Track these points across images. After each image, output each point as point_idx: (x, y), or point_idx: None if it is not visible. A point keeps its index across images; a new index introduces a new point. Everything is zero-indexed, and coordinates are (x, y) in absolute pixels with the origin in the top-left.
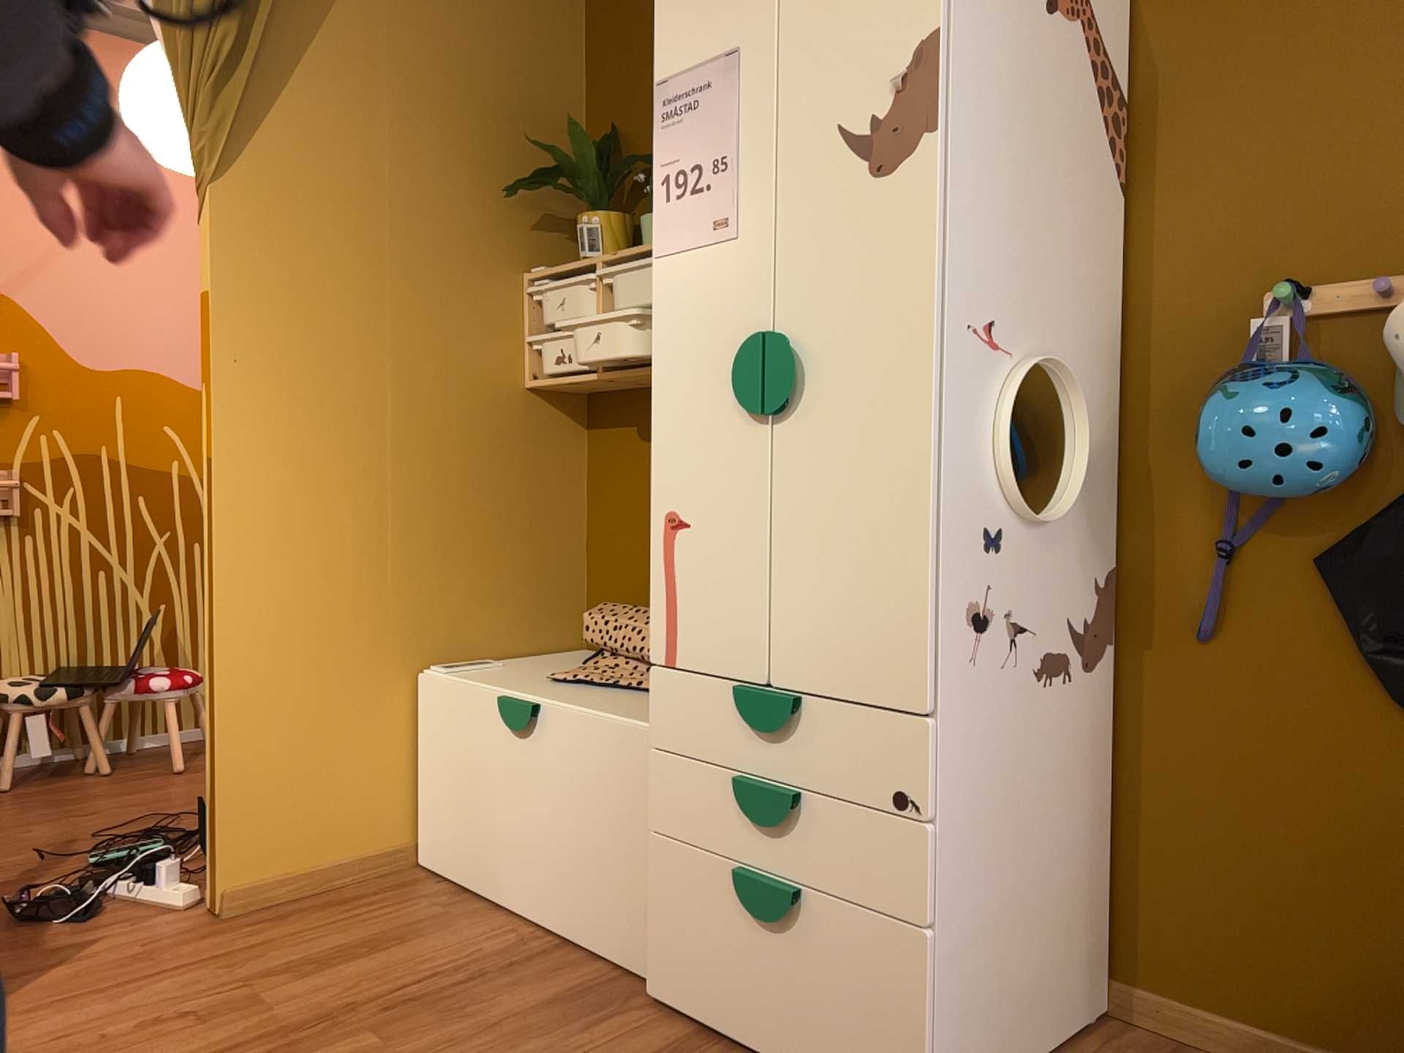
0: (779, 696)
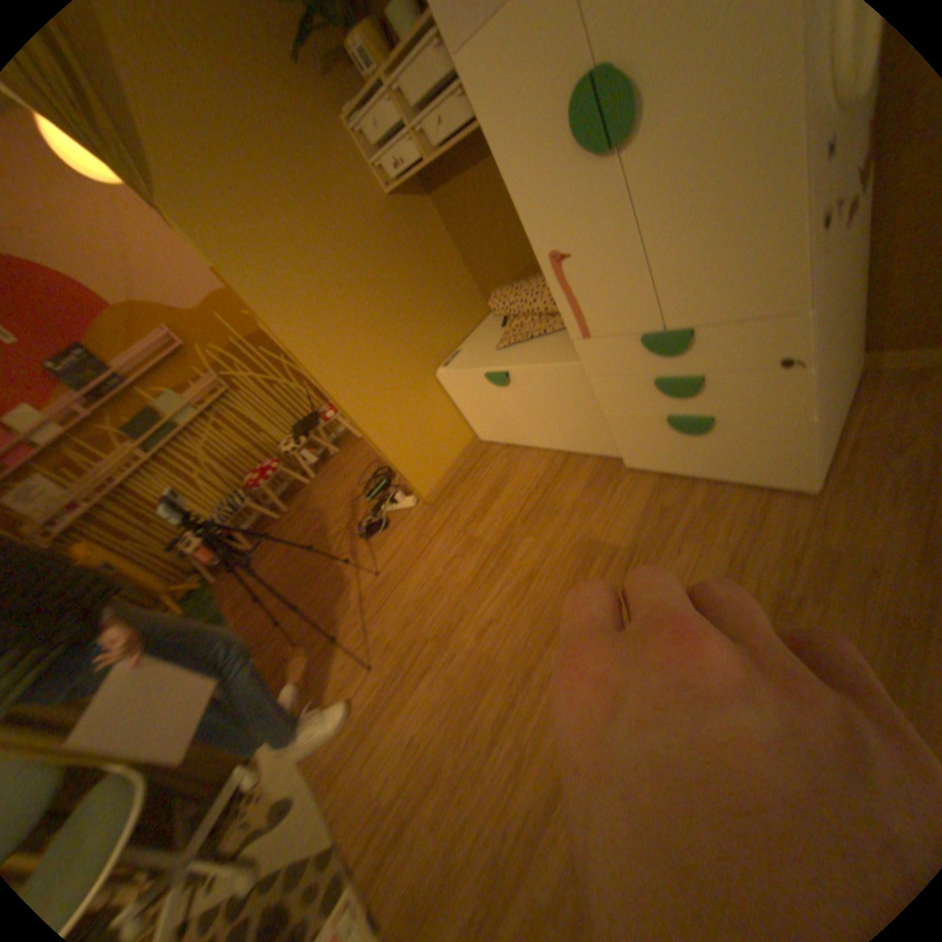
0: (678, 333)
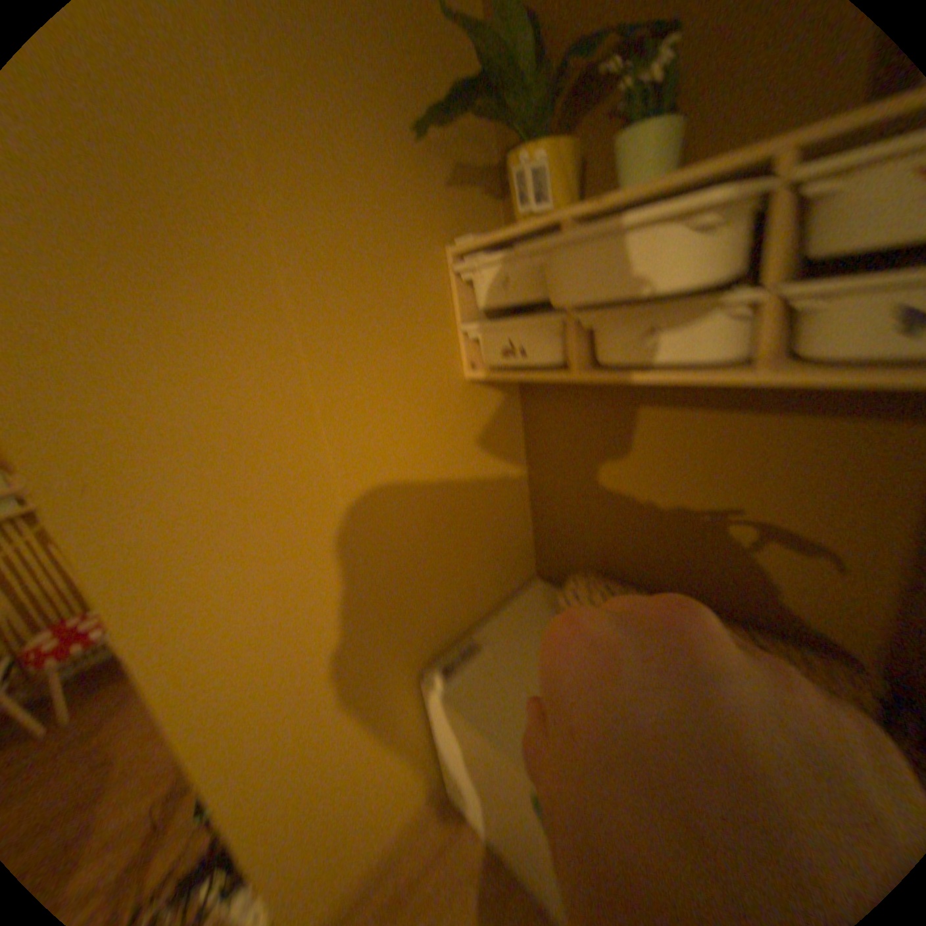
0: None
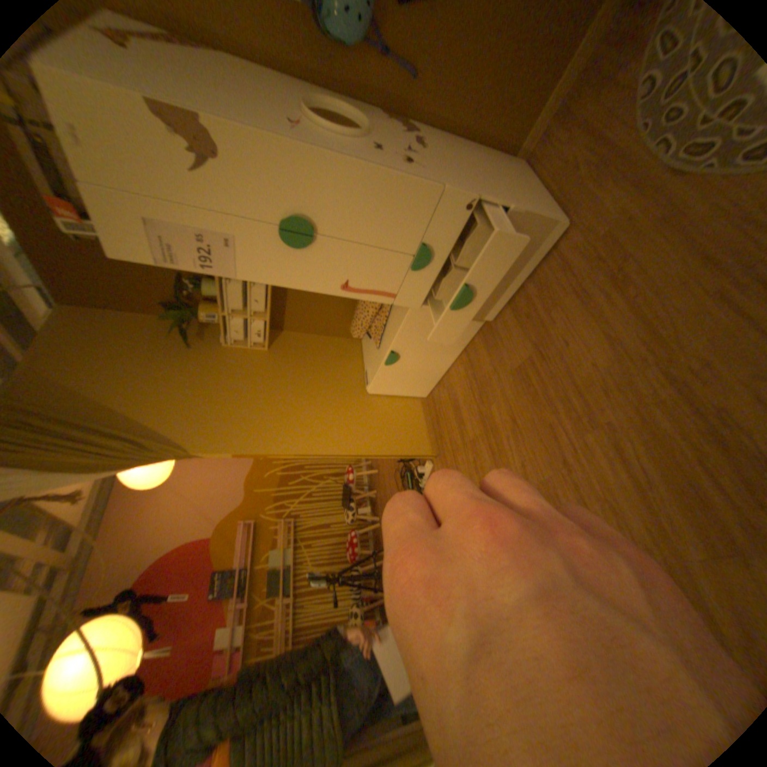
0: (420, 250)
